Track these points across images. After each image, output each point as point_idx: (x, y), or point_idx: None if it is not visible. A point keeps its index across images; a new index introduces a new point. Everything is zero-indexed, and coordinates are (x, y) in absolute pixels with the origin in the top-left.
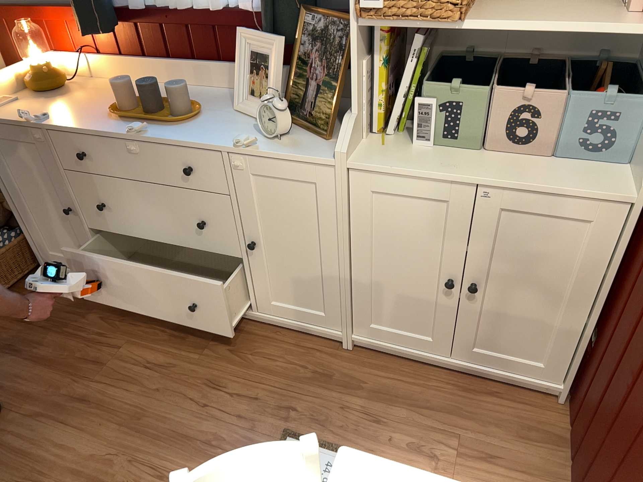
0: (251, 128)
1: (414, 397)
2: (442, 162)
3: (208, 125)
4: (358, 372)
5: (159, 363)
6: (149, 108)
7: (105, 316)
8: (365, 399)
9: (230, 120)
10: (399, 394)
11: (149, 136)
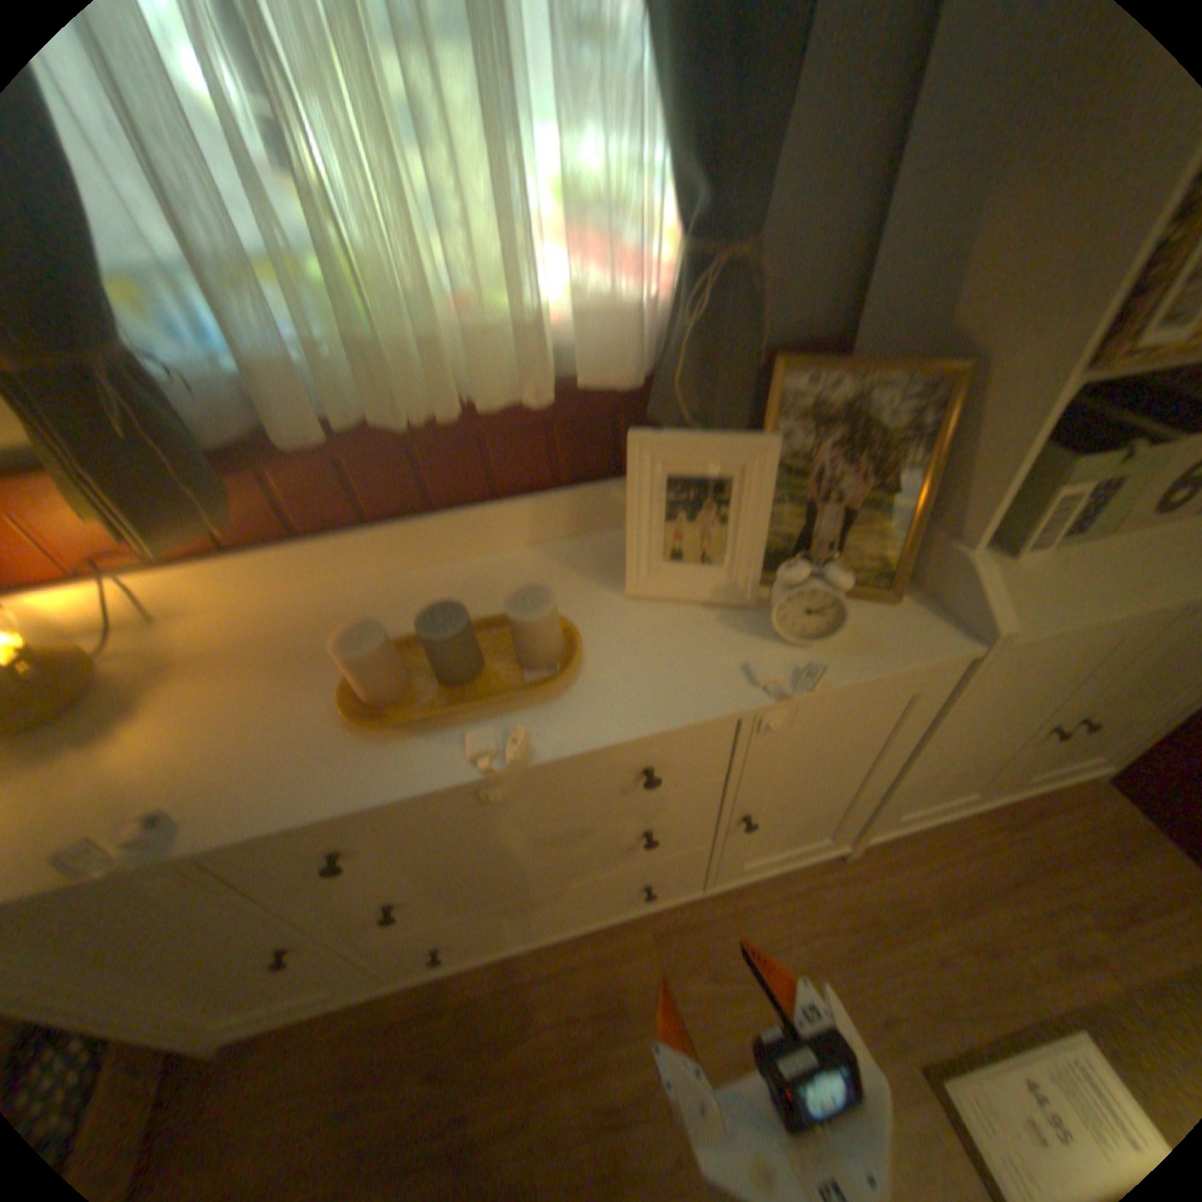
0: (716, 626)
1: (994, 886)
2: (1108, 576)
3: (618, 653)
4: (901, 892)
5: (624, 1108)
6: (447, 668)
7: (423, 1076)
8: (954, 934)
9: (640, 620)
10: (975, 893)
11: (530, 753)
